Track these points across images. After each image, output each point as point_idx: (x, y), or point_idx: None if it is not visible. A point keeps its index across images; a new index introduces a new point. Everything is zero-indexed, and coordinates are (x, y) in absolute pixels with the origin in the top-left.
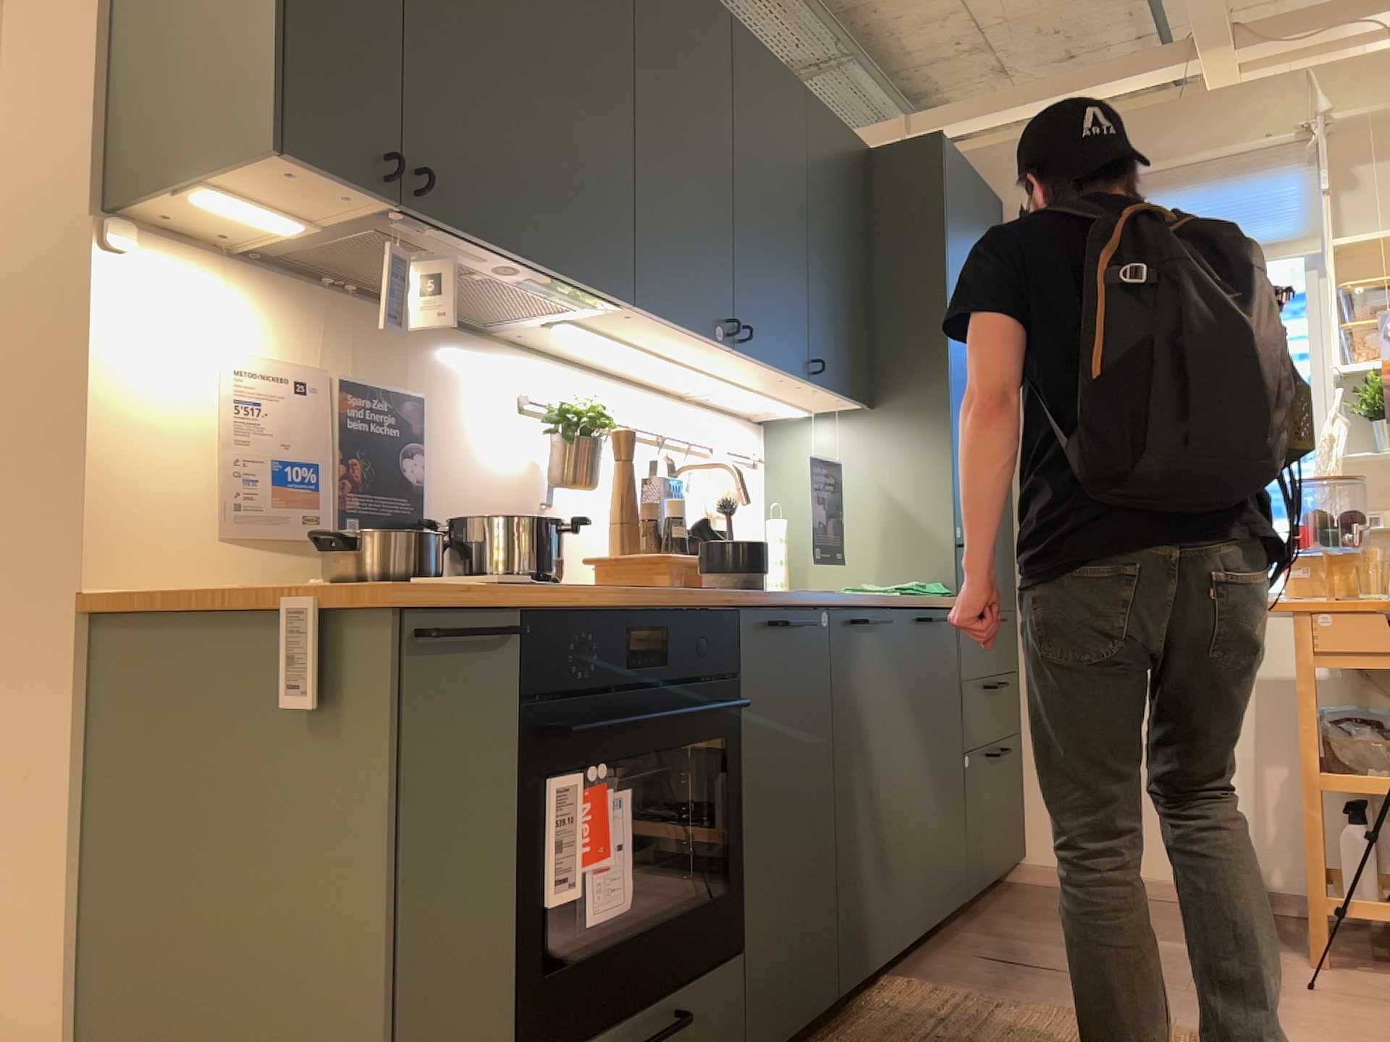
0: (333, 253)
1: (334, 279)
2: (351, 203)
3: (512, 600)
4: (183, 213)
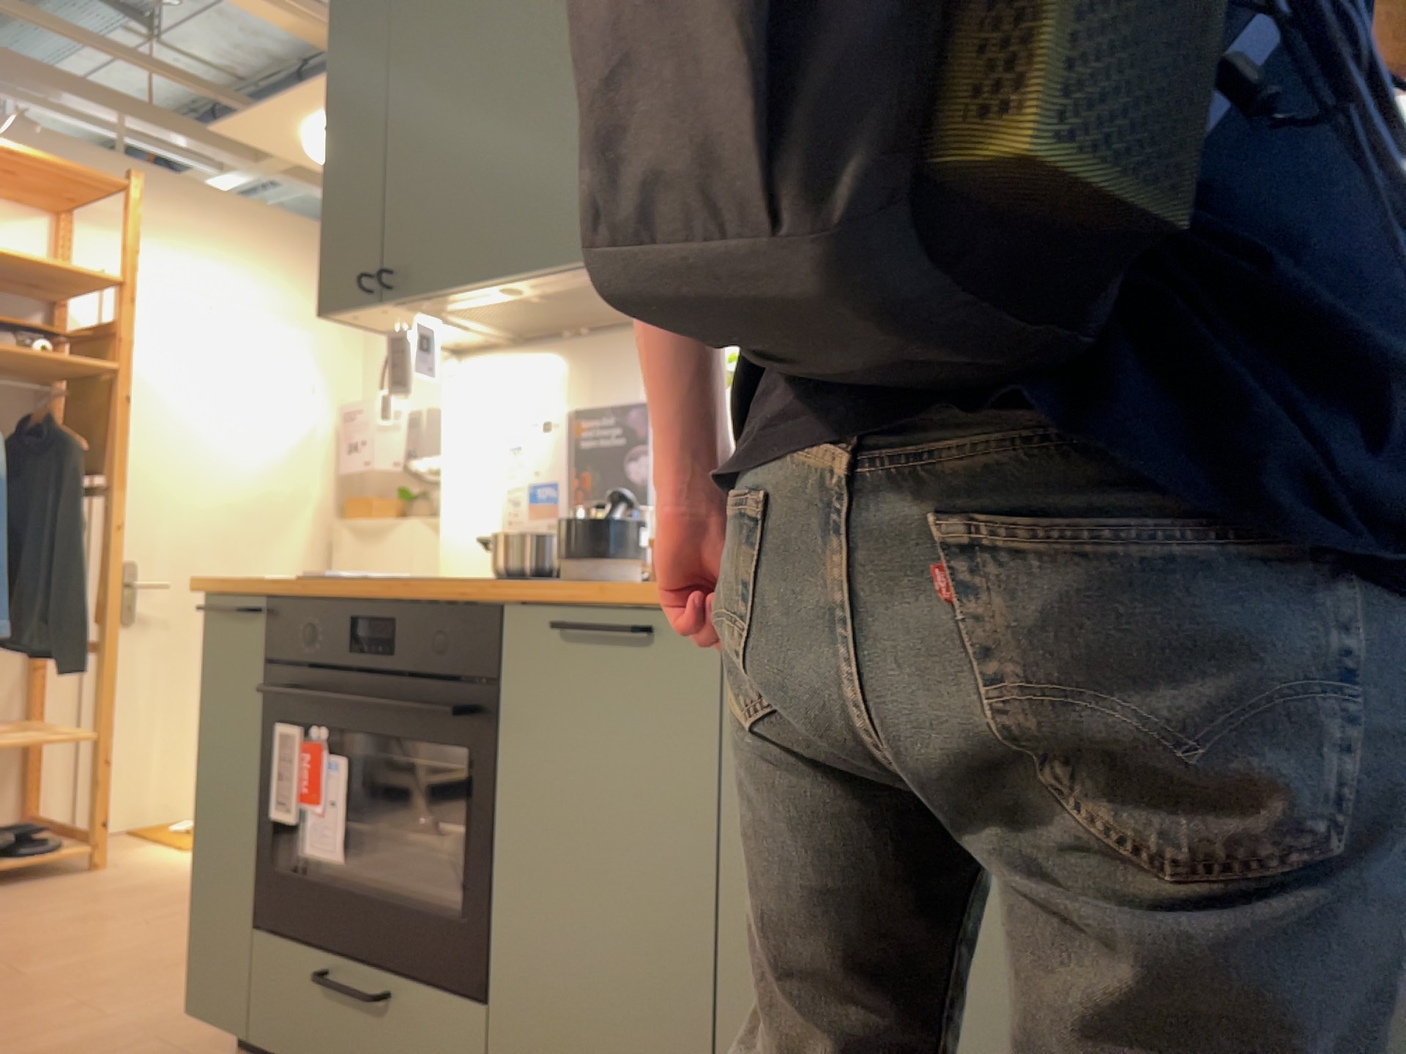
0: (562, 312)
1: (565, 331)
2: (395, 312)
3: (271, 589)
4: (455, 340)
